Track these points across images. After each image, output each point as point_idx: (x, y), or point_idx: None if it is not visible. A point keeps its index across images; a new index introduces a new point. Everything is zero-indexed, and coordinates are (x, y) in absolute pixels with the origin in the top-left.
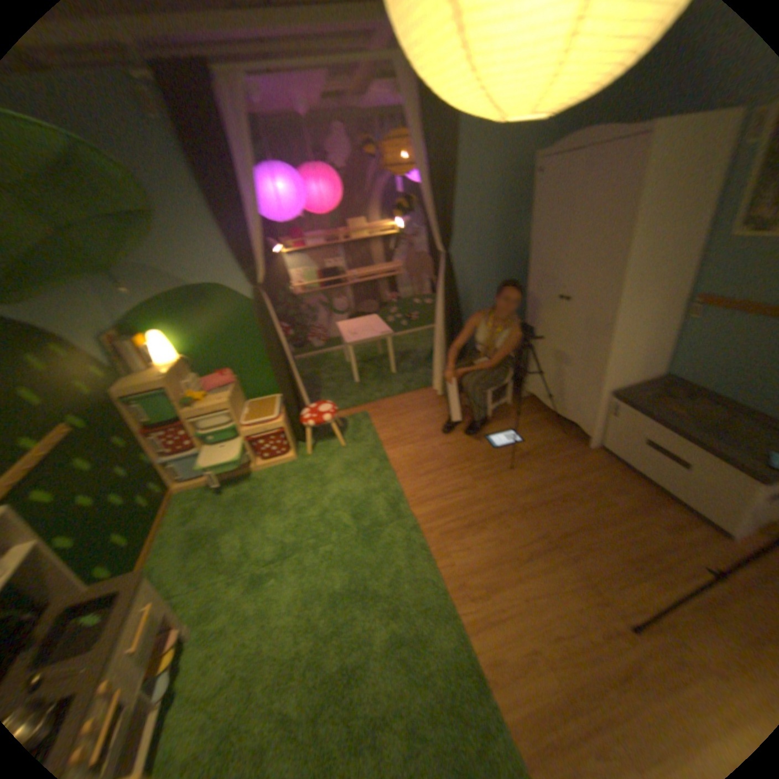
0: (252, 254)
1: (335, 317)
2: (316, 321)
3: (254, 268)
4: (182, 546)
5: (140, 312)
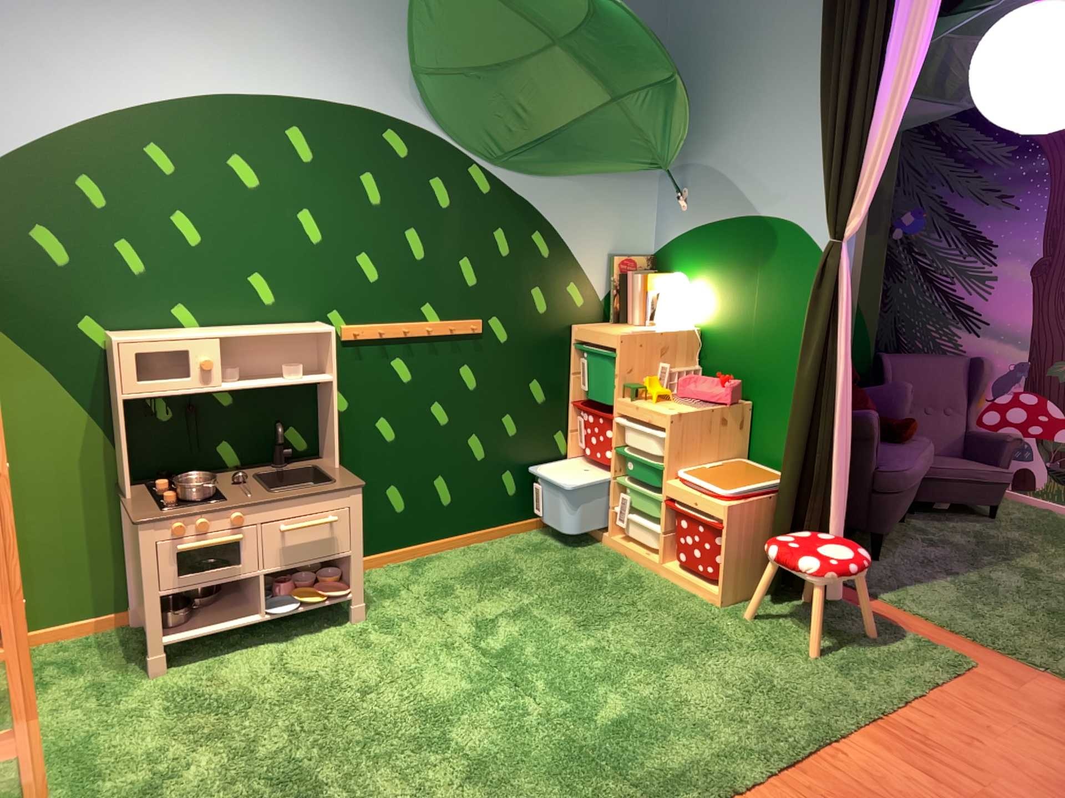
0: (862, 177)
1: None
2: None
3: (855, 204)
4: (486, 567)
5: (690, 242)
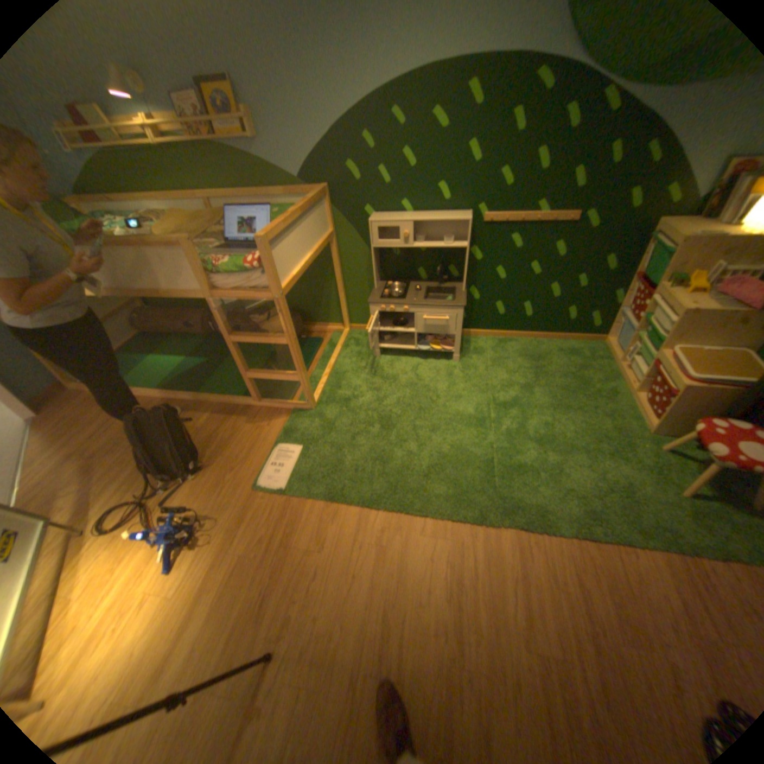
0: None
1: None
2: None
3: None
4: (534, 355)
5: None
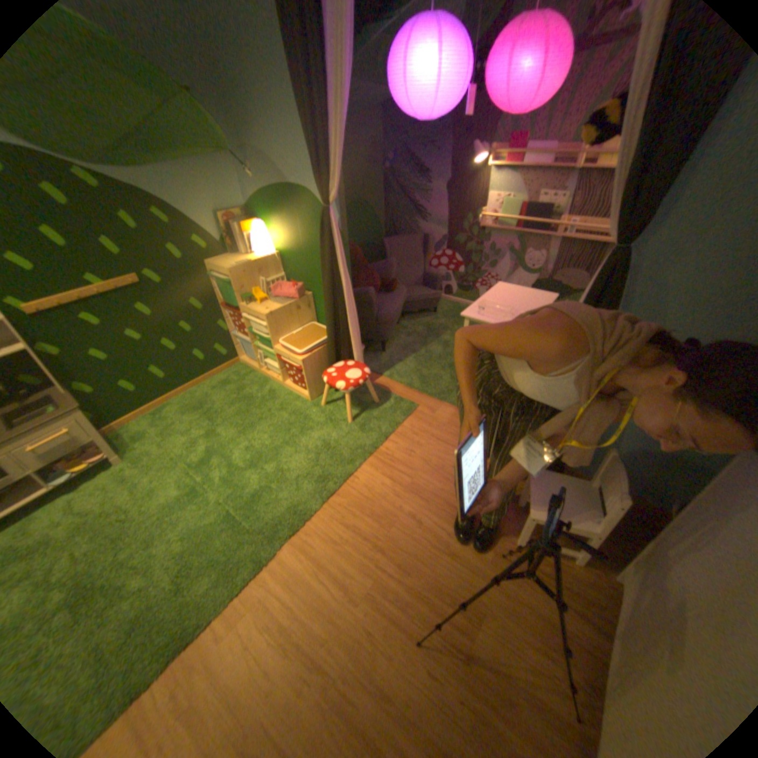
0: (332, 163)
1: (521, 275)
2: (496, 270)
3: (331, 182)
4: (195, 405)
5: (260, 200)
